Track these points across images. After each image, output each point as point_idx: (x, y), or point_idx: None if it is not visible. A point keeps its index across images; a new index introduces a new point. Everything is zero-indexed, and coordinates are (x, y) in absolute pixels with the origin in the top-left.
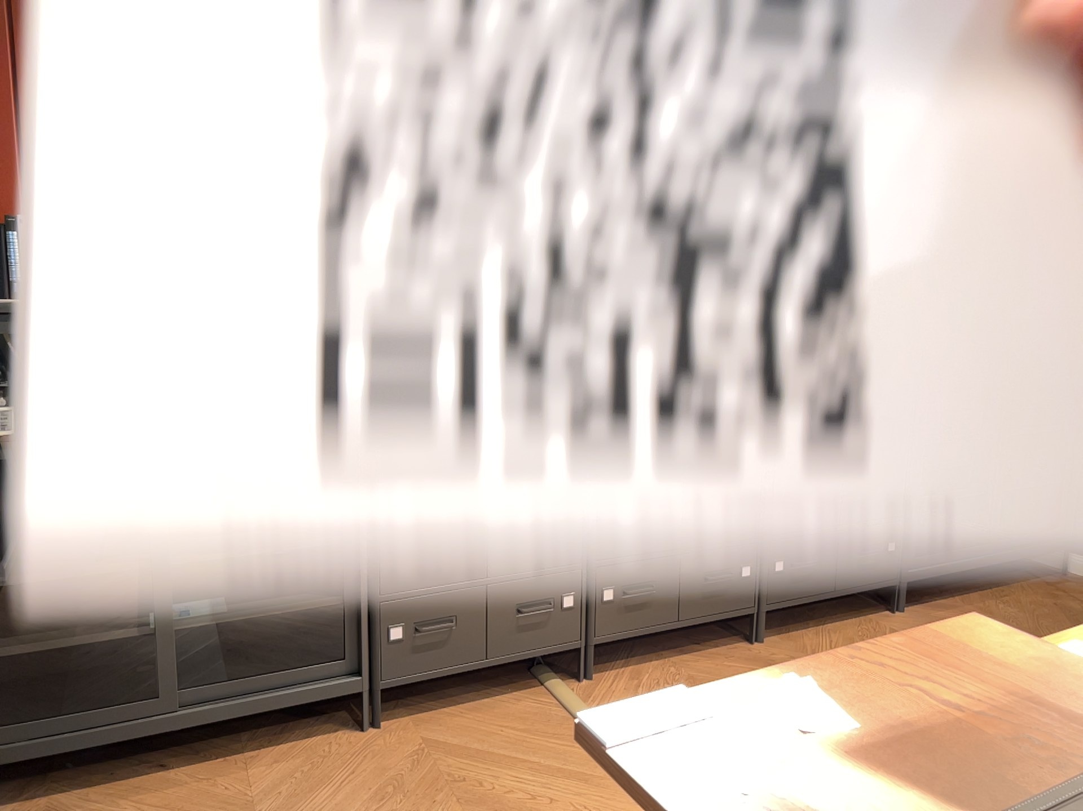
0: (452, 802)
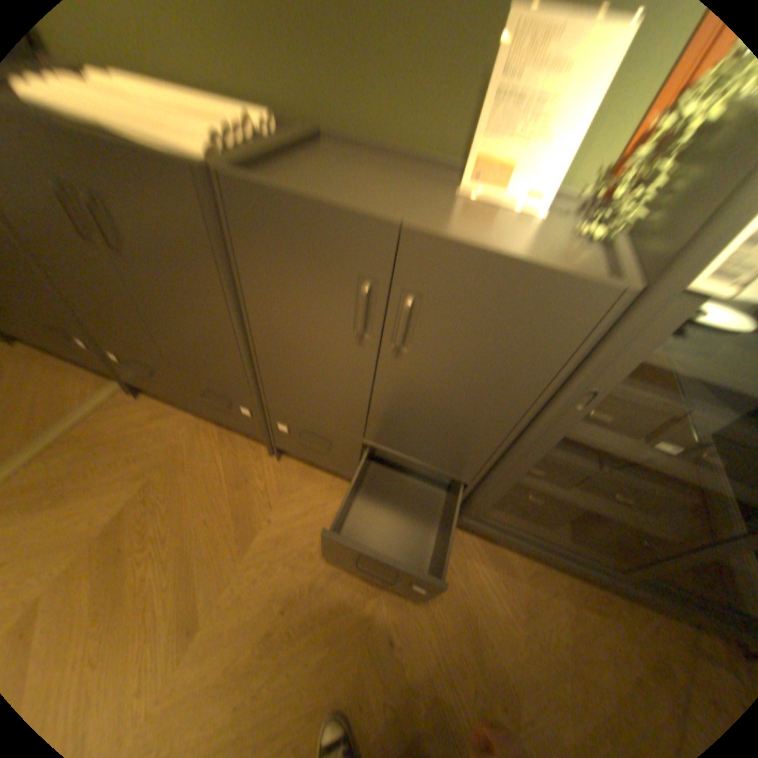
0: None
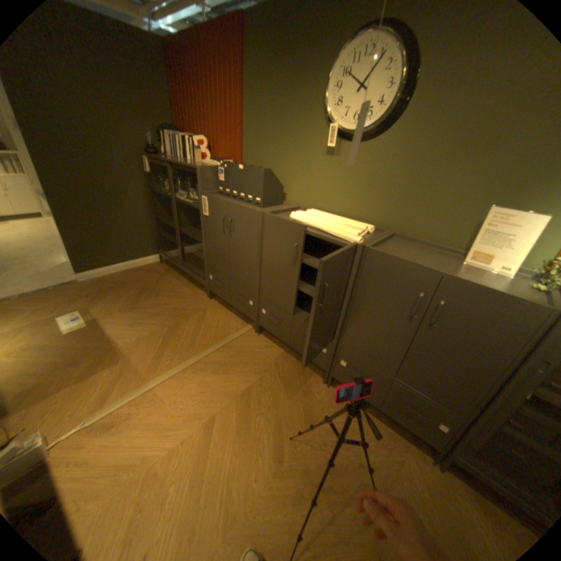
0: (177, 321)
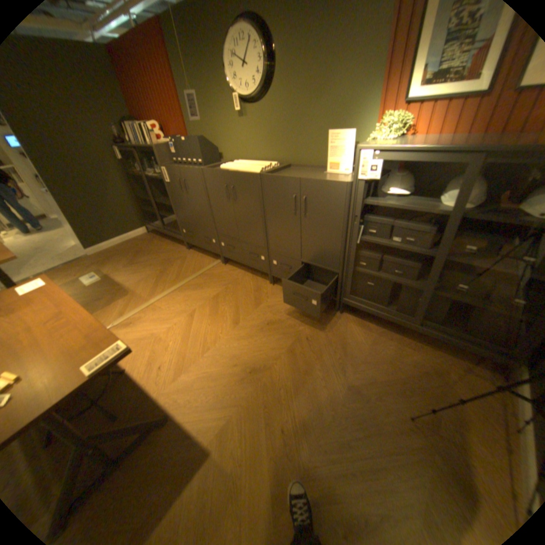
0: (165, 266)
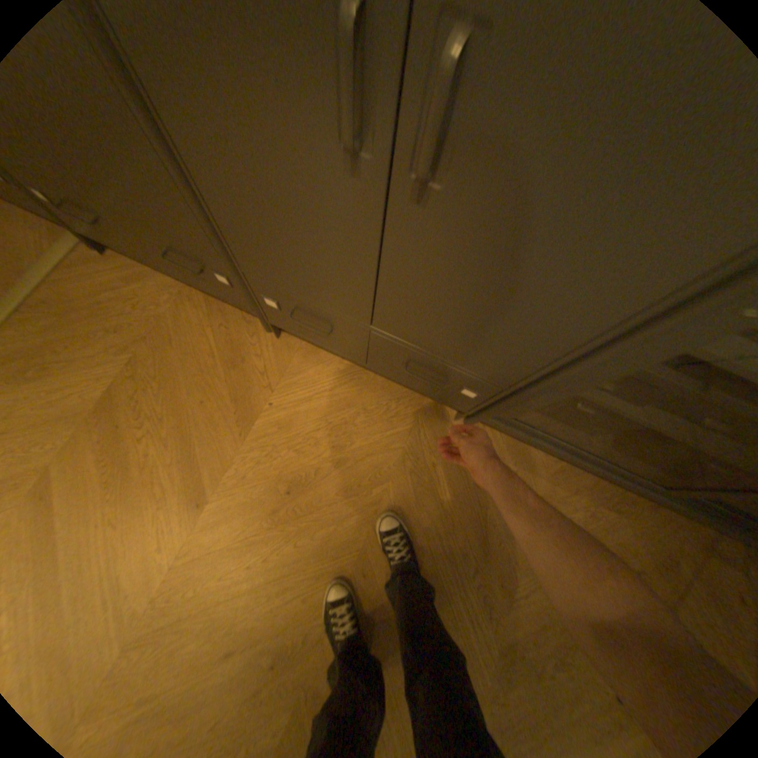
0: None
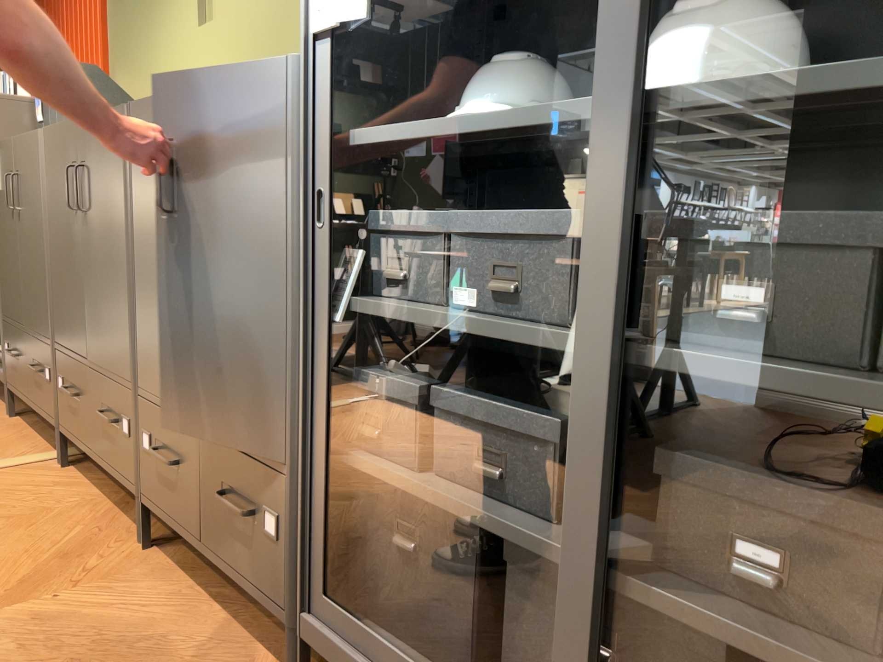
0: None
